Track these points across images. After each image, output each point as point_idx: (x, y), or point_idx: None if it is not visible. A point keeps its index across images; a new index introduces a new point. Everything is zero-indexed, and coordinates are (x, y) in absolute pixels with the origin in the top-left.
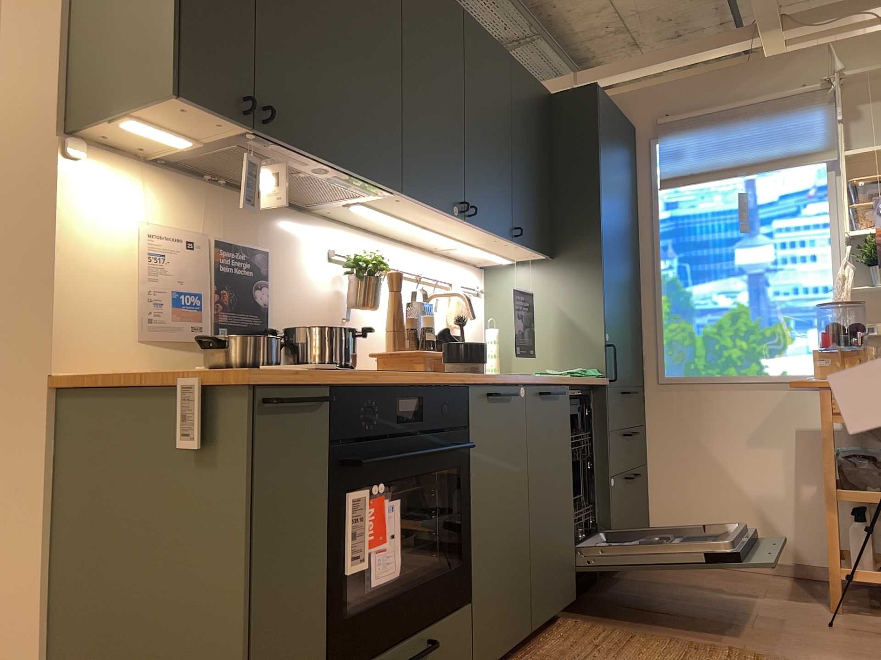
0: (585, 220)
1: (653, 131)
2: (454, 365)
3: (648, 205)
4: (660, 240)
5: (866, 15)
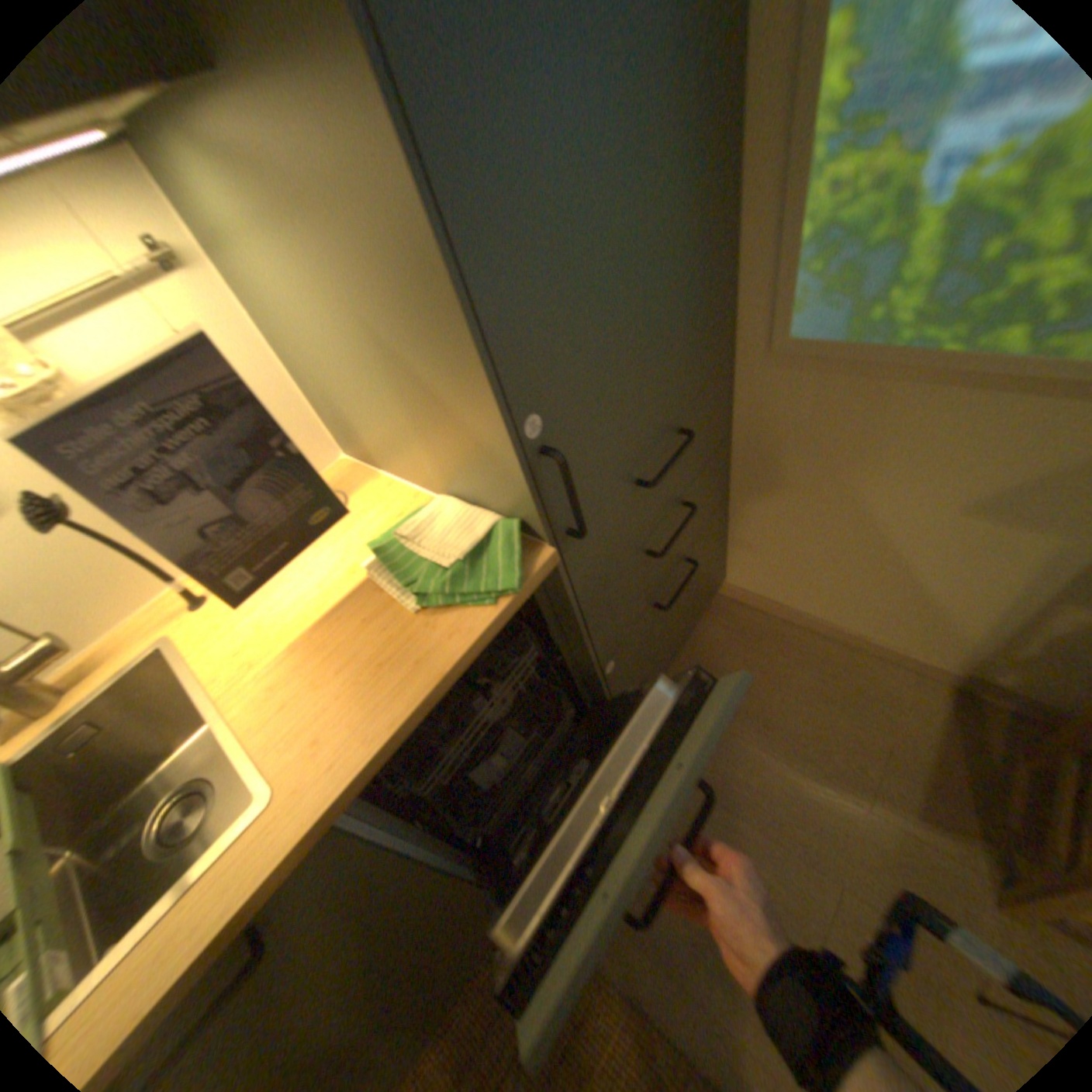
0: None
1: None
2: None
3: None
4: None
5: None
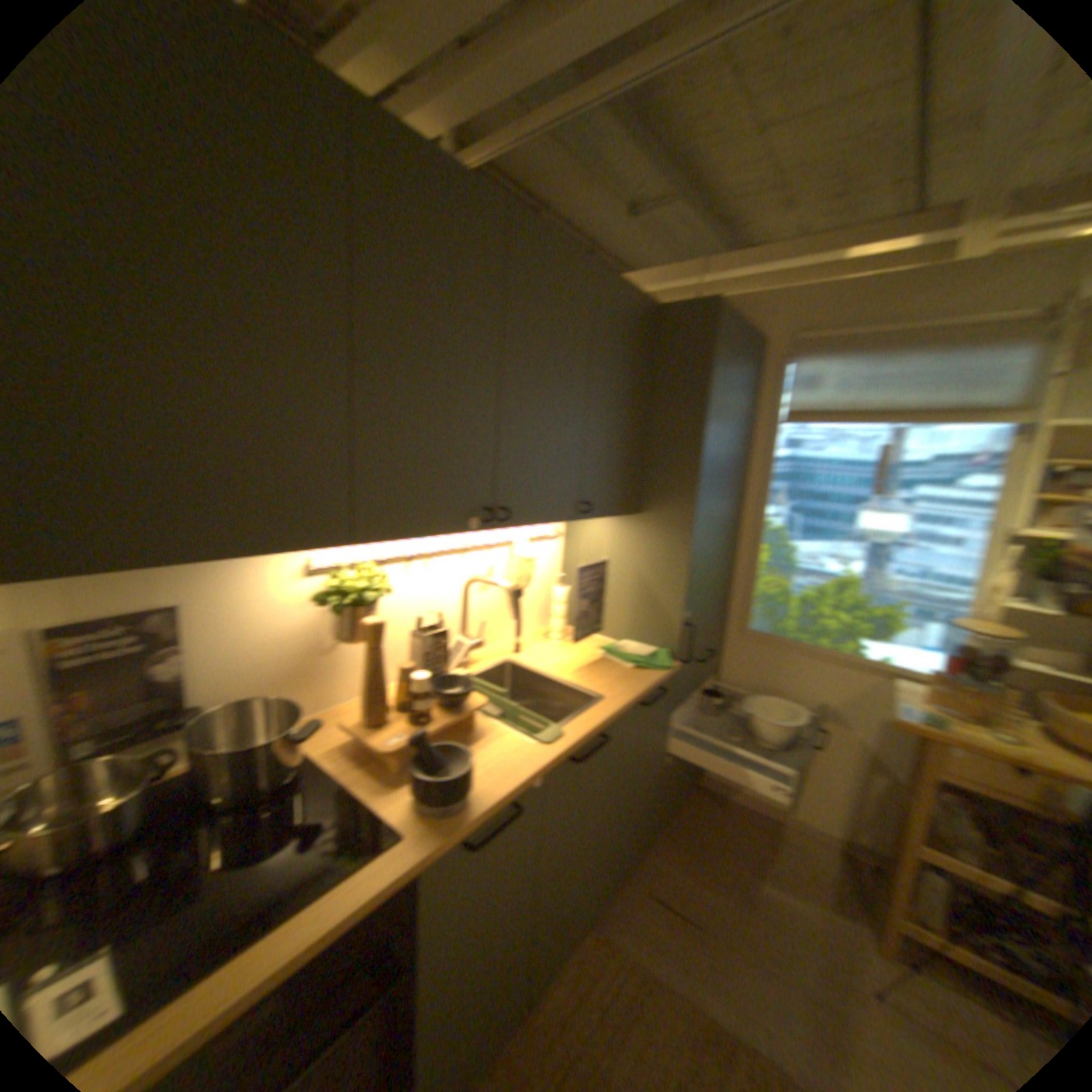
0: (680, 477)
1: (790, 345)
2: (417, 807)
3: (766, 437)
4: (772, 481)
5: None
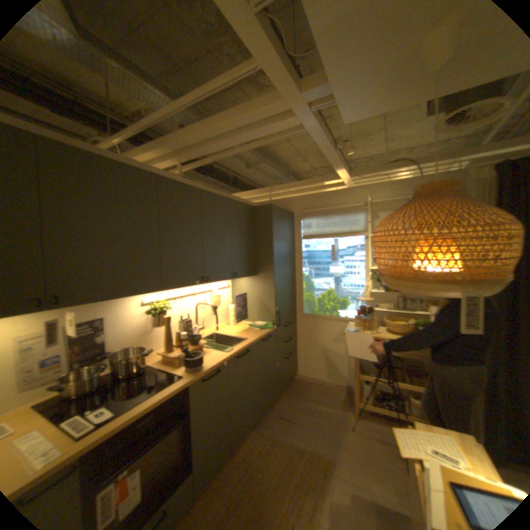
0: (267, 261)
1: (301, 214)
2: (186, 370)
3: (298, 245)
4: (302, 260)
5: (383, 175)
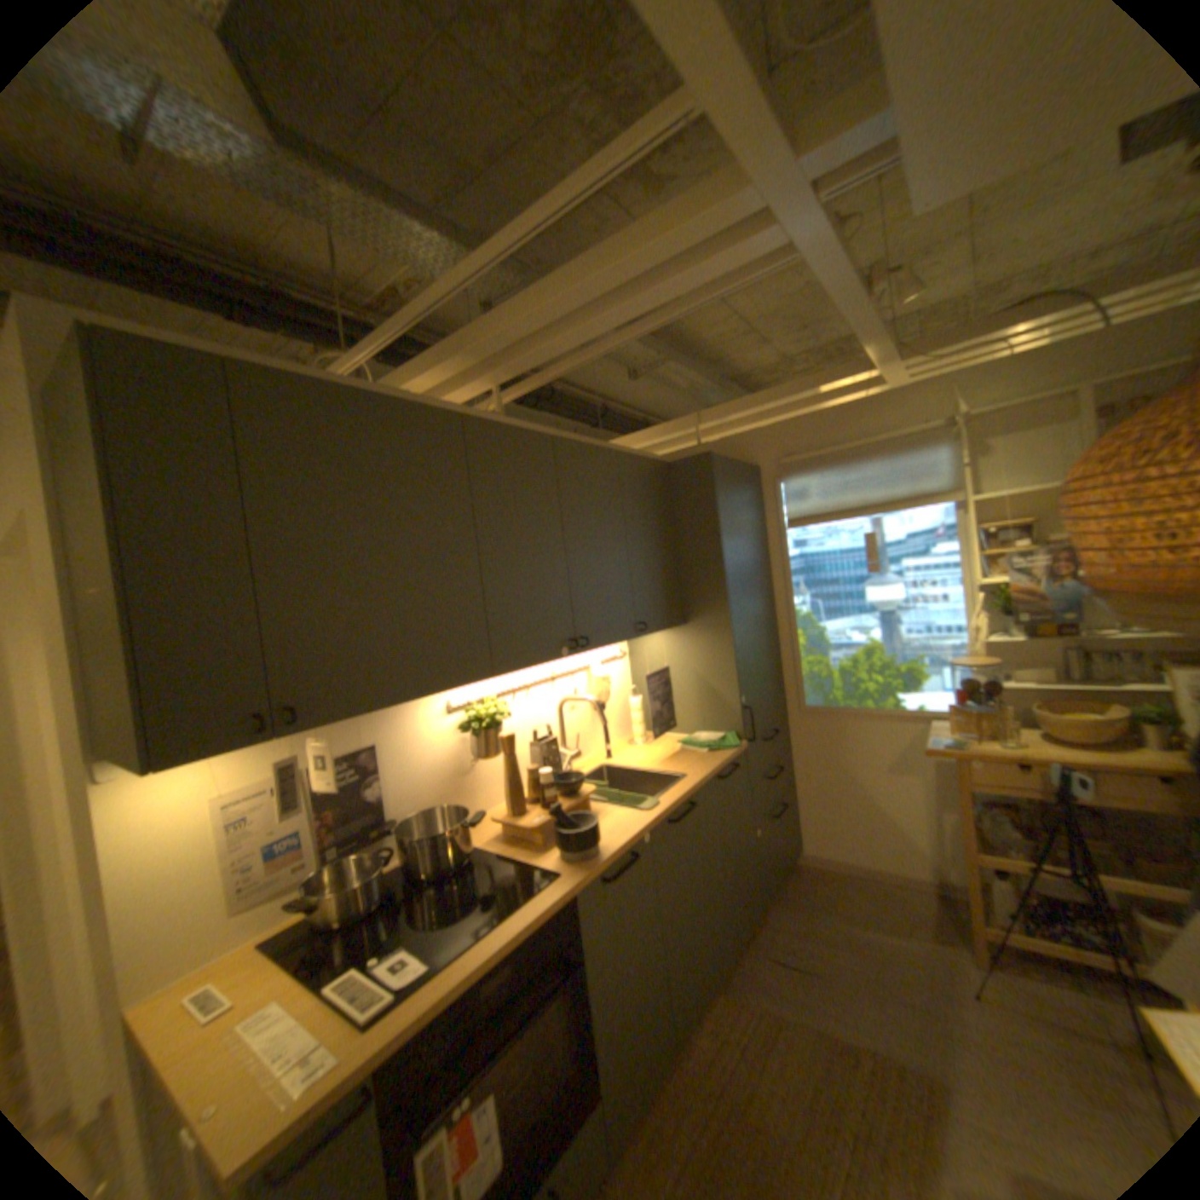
0: (711, 589)
1: (777, 469)
2: (564, 856)
3: (778, 542)
4: (791, 577)
5: (995, 341)
